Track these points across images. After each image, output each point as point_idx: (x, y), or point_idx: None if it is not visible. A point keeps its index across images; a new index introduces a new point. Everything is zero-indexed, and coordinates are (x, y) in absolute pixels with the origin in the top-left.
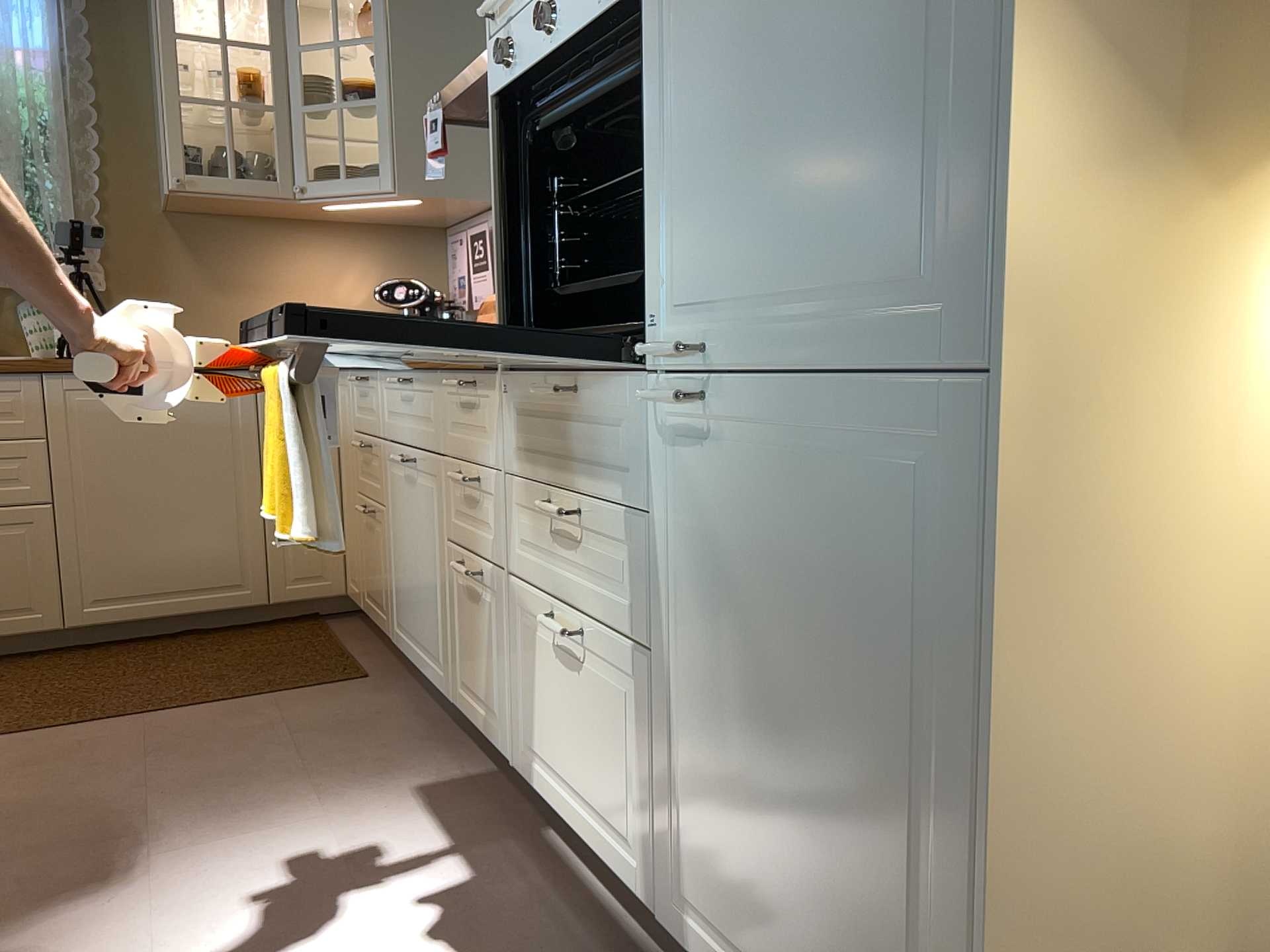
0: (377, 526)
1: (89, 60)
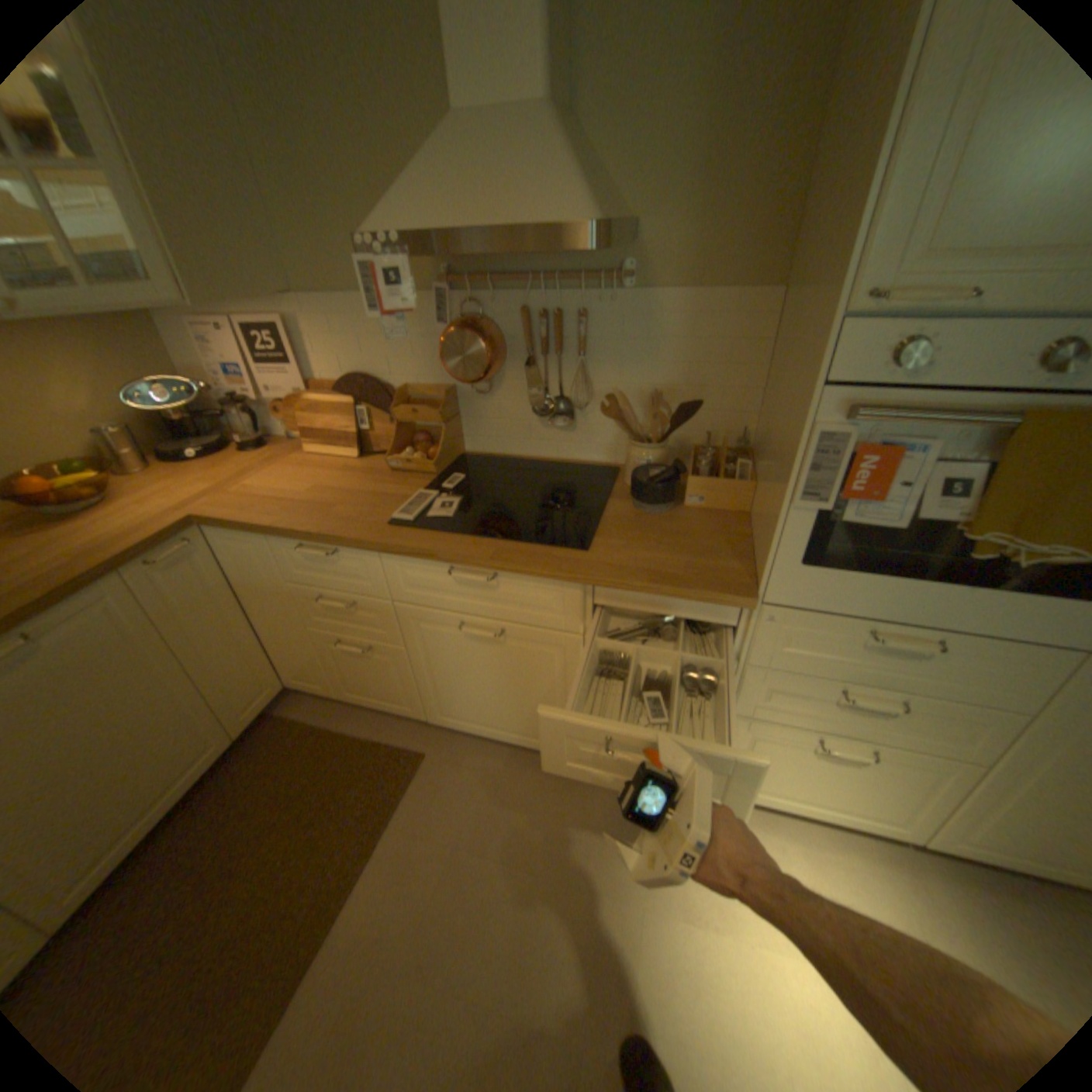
0: (380, 657)
1: None
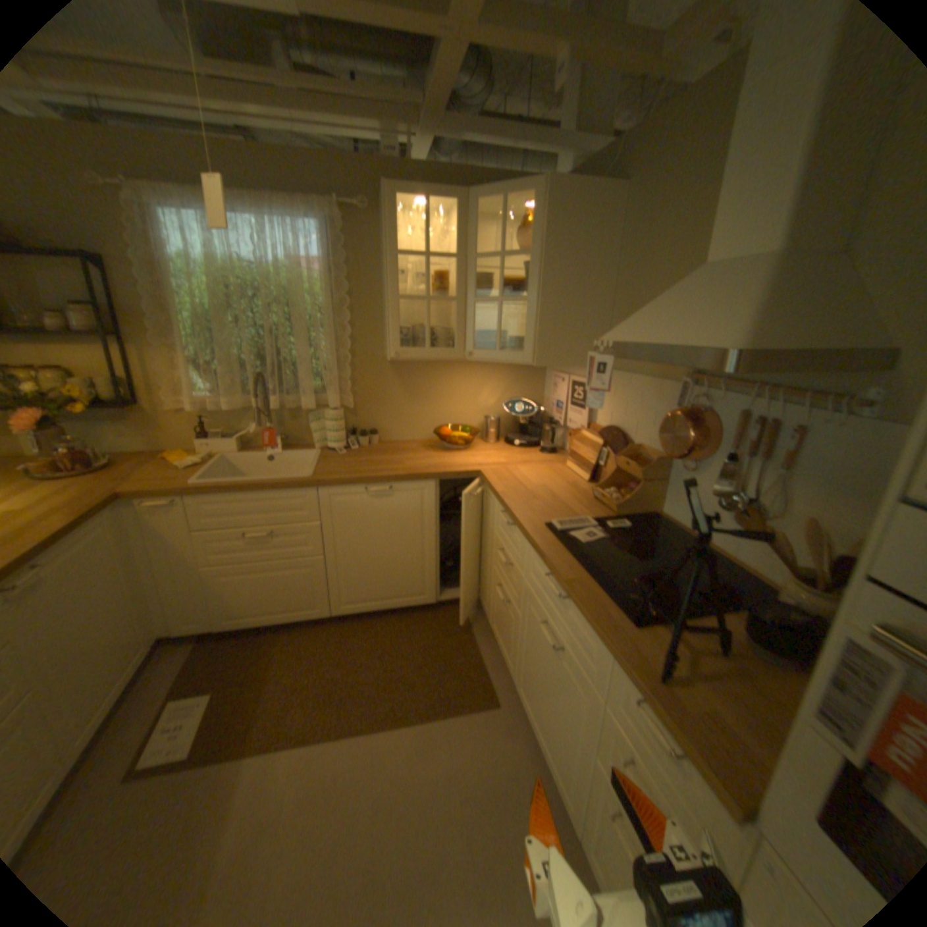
0: (511, 612)
1: (344, 262)
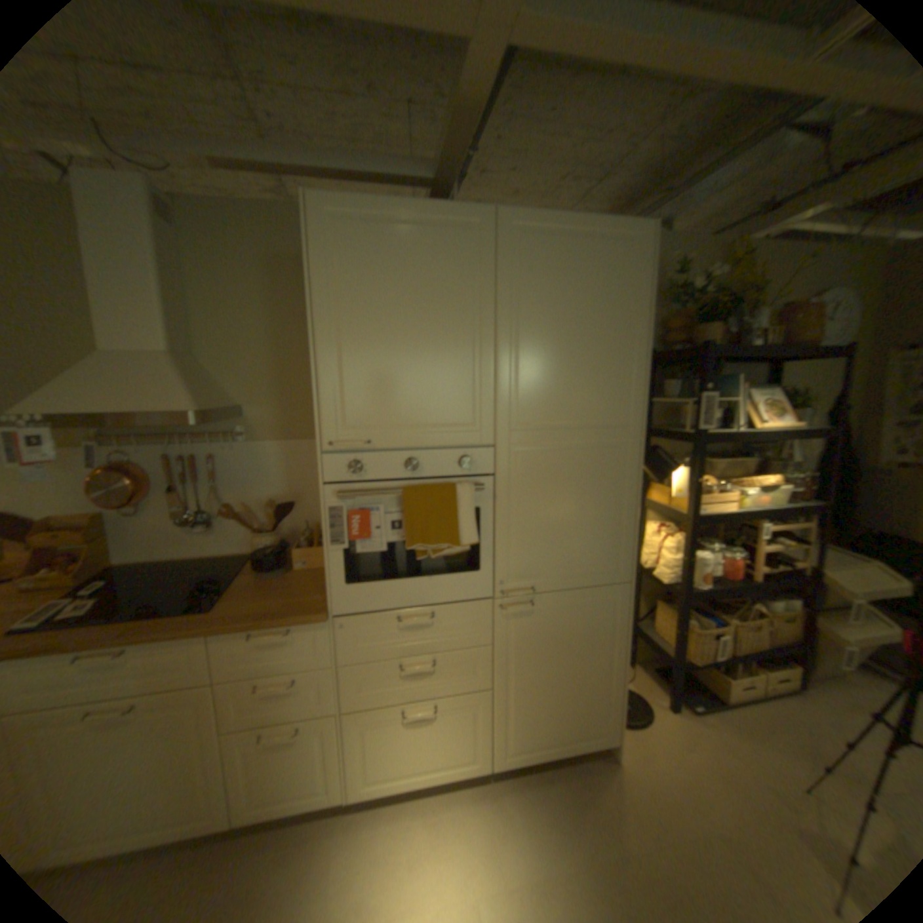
0: None
1: None
